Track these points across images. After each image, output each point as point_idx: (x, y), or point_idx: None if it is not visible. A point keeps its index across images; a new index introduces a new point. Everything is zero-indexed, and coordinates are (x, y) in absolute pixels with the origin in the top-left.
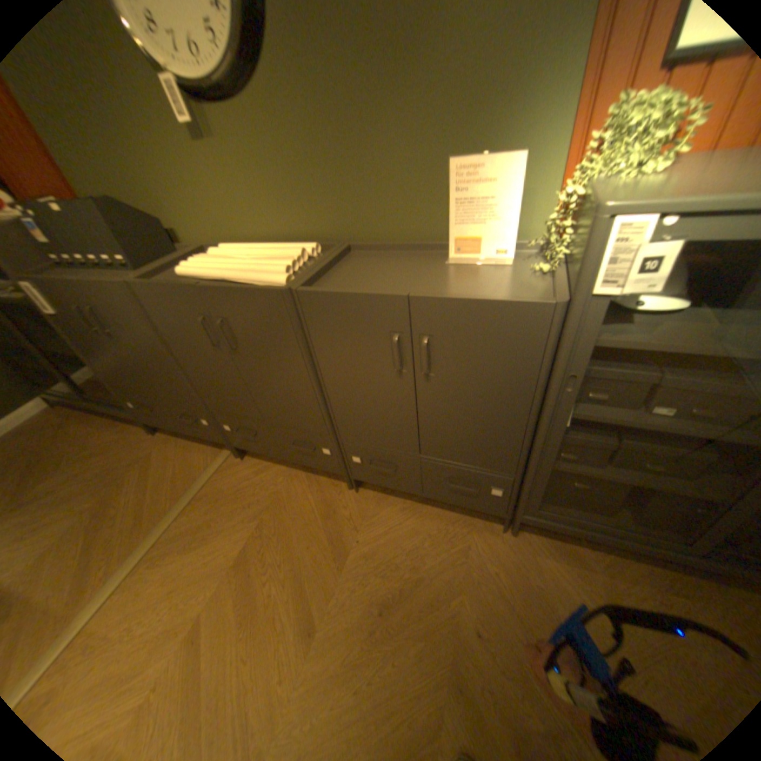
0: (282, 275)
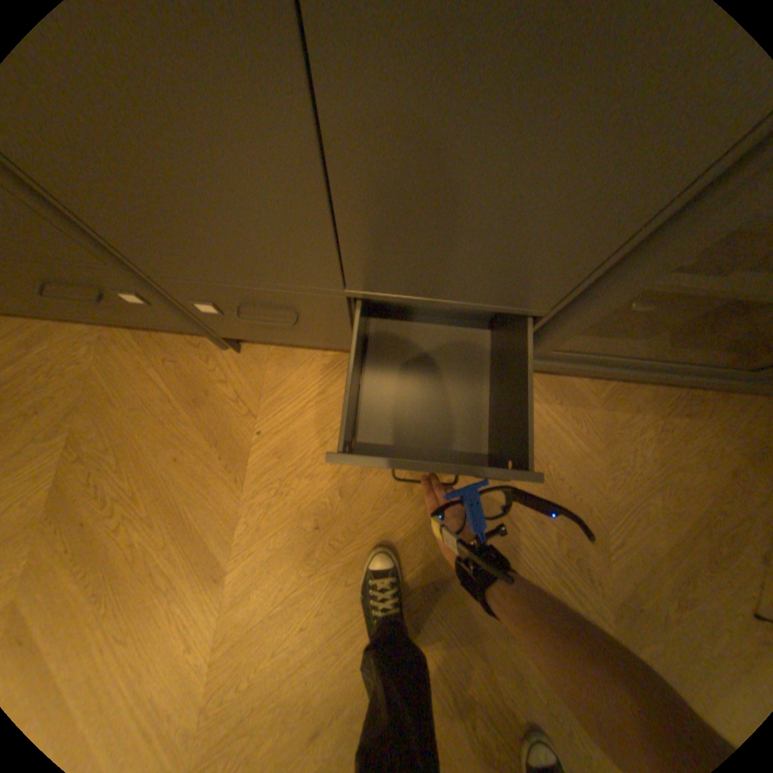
0: None
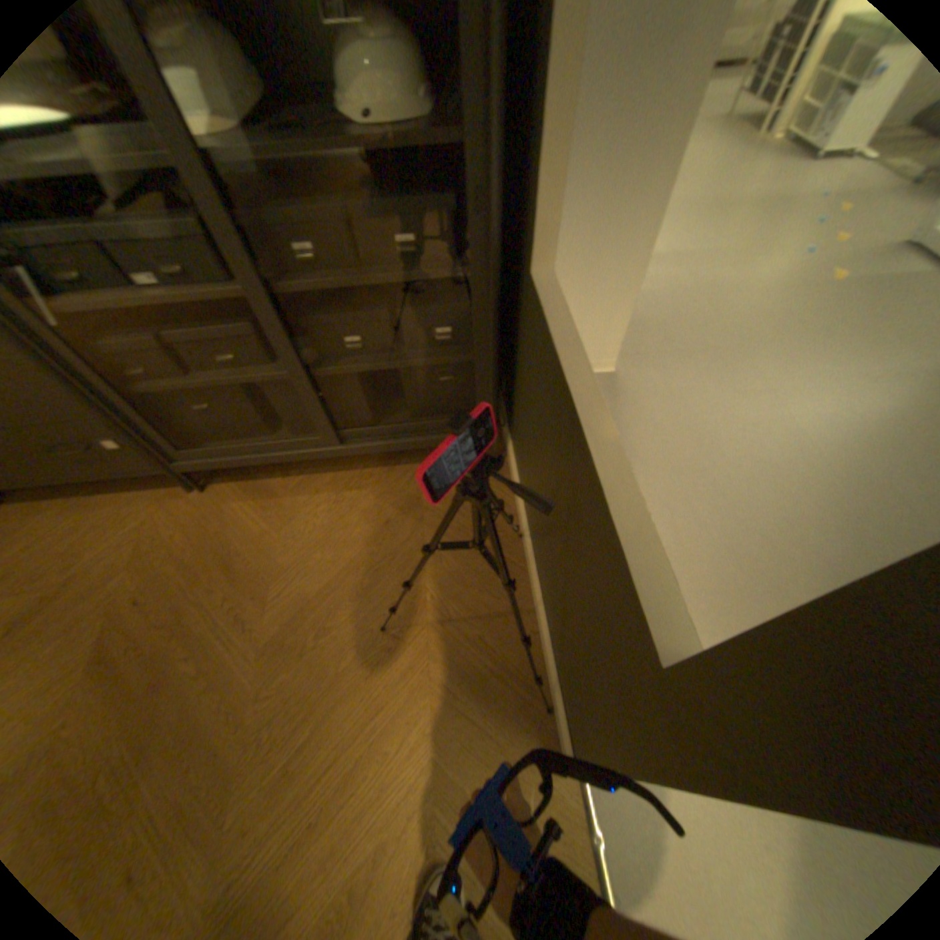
0: None
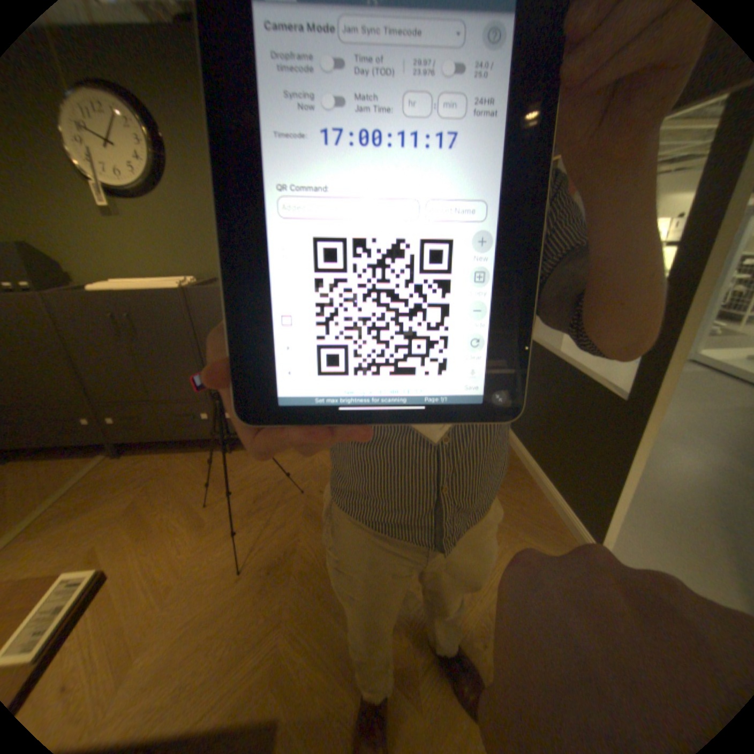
0: (177, 283)
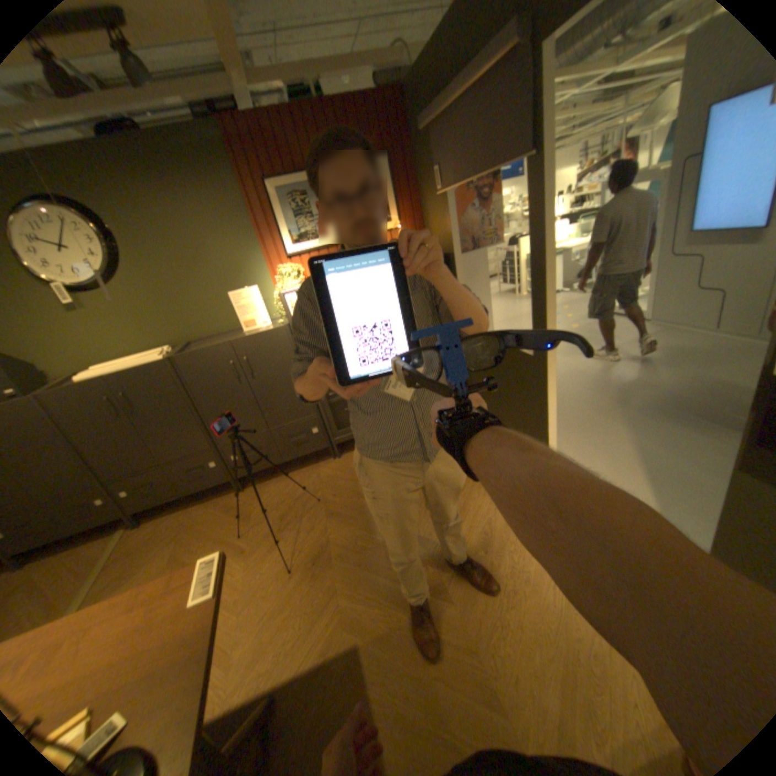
0: (160, 356)
